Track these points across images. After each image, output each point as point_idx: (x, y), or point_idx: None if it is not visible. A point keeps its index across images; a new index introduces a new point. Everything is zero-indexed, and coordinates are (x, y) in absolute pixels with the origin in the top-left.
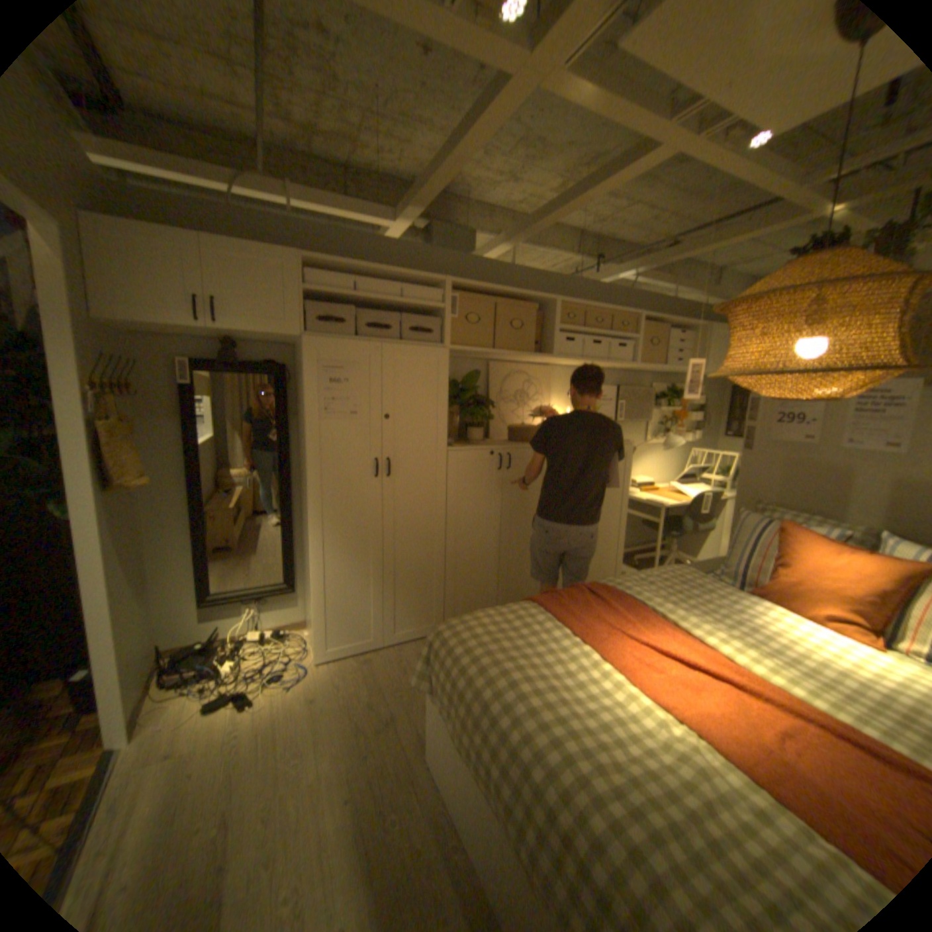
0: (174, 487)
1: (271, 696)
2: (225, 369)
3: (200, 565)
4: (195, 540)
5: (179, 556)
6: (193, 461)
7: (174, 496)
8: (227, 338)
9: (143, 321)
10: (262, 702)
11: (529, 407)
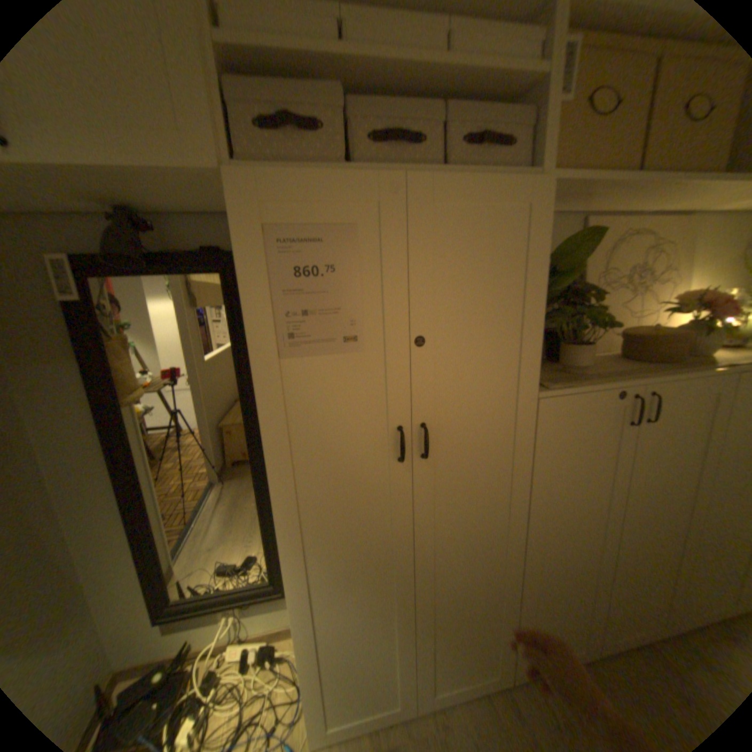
0: (95, 463)
1: None
2: (135, 269)
3: (147, 570)
4: (133, 539)
5: (121, 555)
6: (111, 426)
7: (98, 475)
8: (126, 210)
9: None
10: None
11: (655, 293)
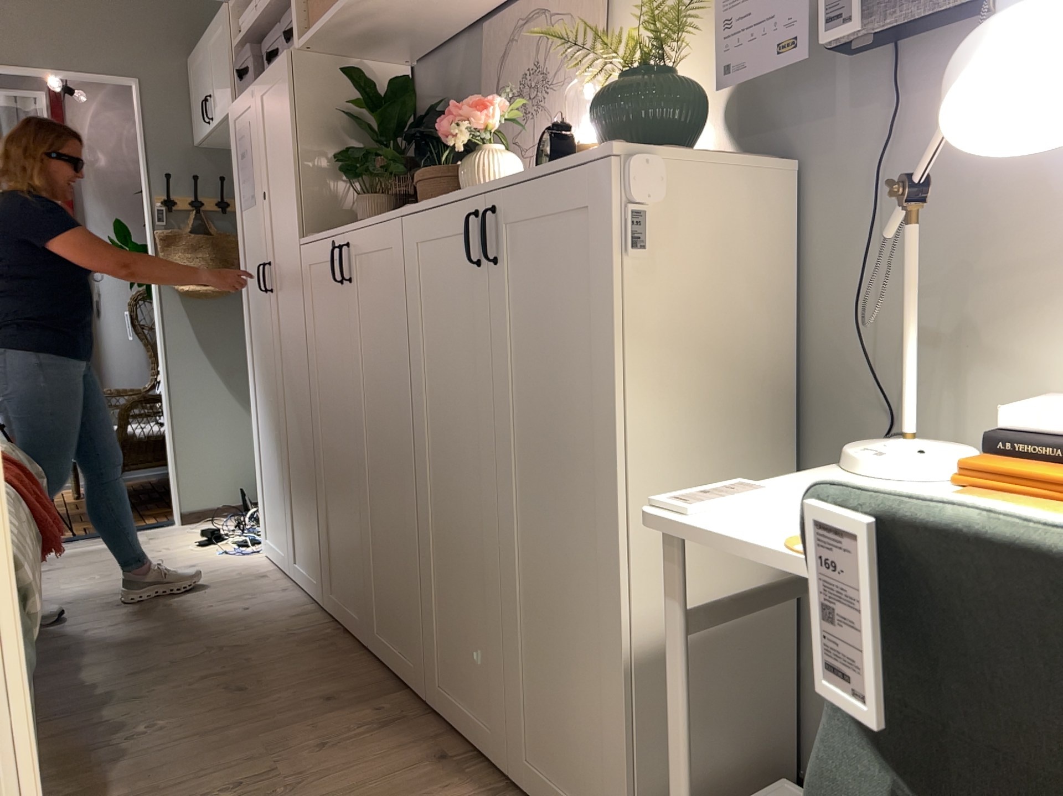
0: None
1: (215, 549)
2: None
3: None
4: None
5: None
6: None
7: None
8: None
9: (201, 138)
10: (206, 548)
11: (547, 111)
